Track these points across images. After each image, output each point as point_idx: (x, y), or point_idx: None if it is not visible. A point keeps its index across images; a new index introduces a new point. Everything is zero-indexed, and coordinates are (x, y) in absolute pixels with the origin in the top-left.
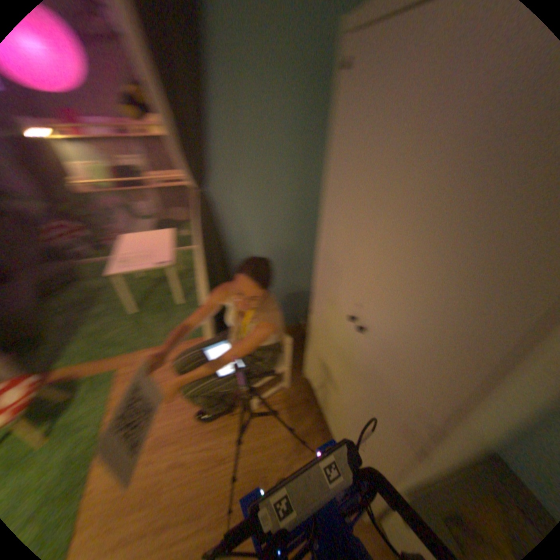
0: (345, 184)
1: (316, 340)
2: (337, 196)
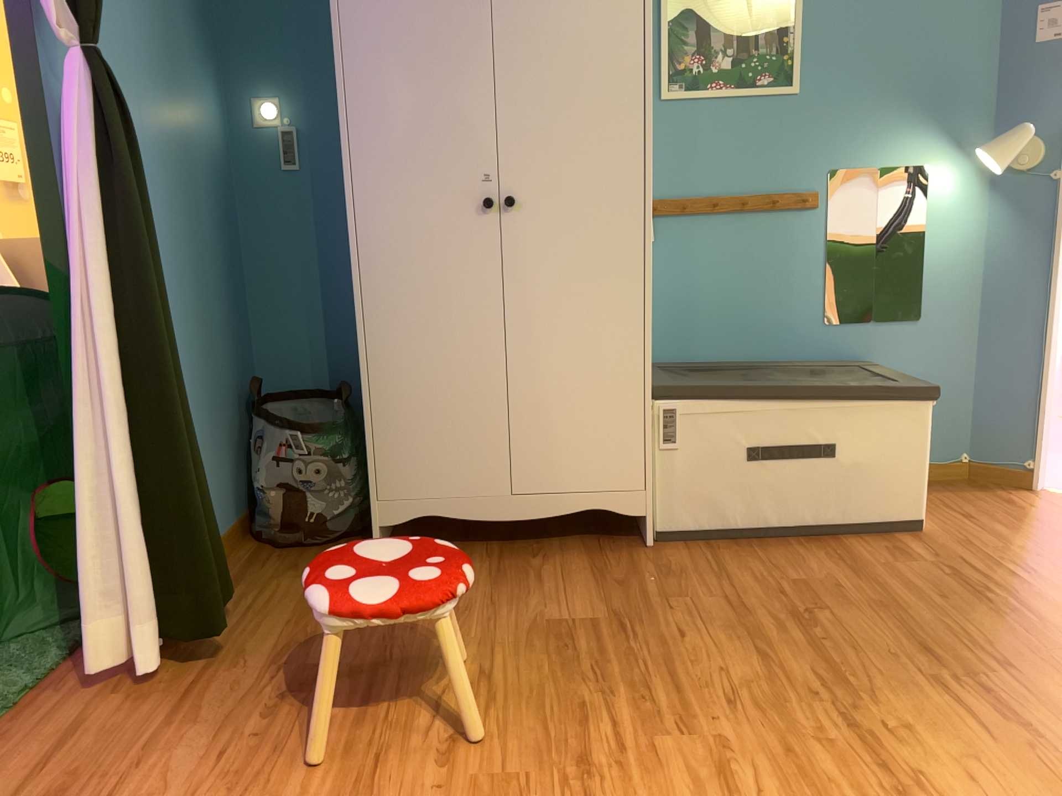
0: (387, 29)
1: (397, 364)
2: (374, 51)
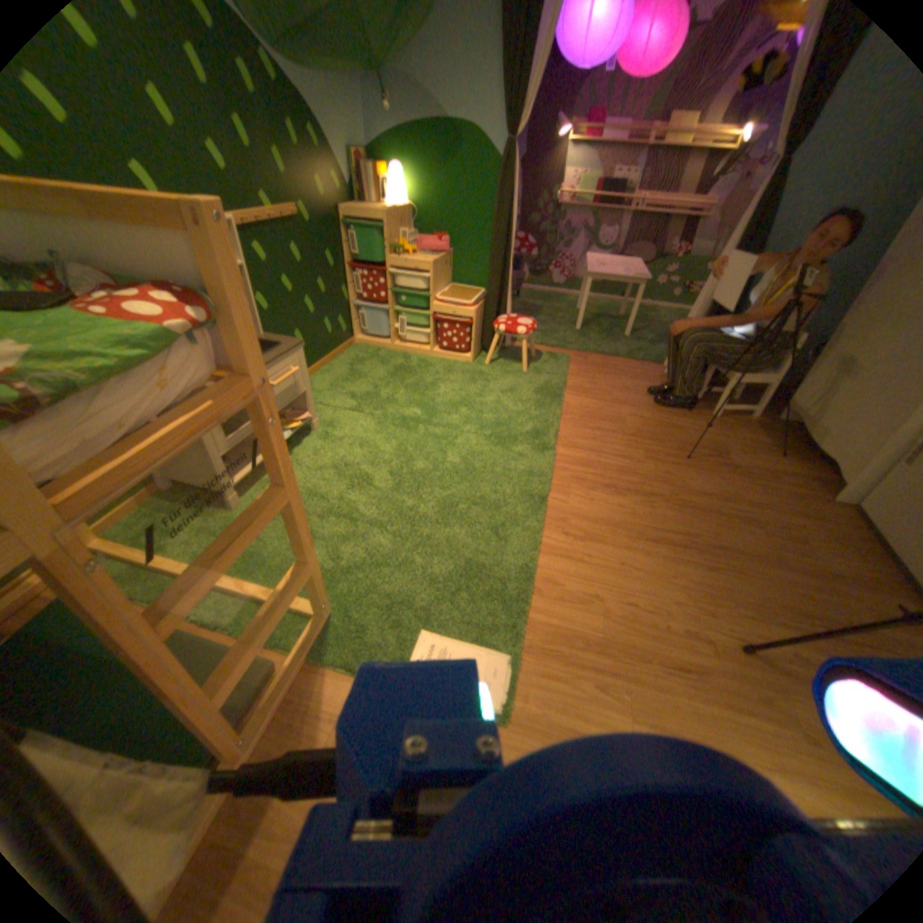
0: None
1: (838, 340)
2: None
